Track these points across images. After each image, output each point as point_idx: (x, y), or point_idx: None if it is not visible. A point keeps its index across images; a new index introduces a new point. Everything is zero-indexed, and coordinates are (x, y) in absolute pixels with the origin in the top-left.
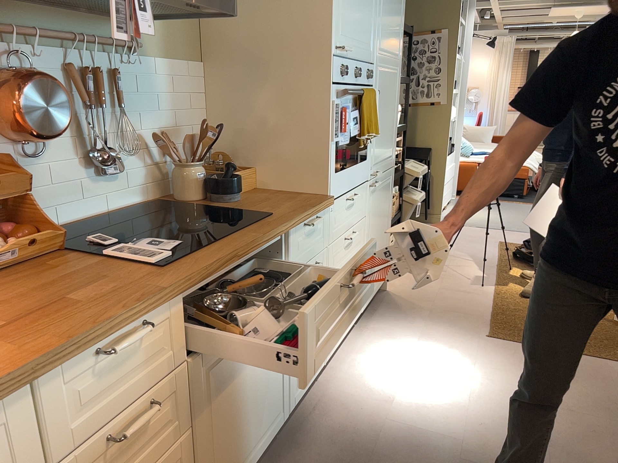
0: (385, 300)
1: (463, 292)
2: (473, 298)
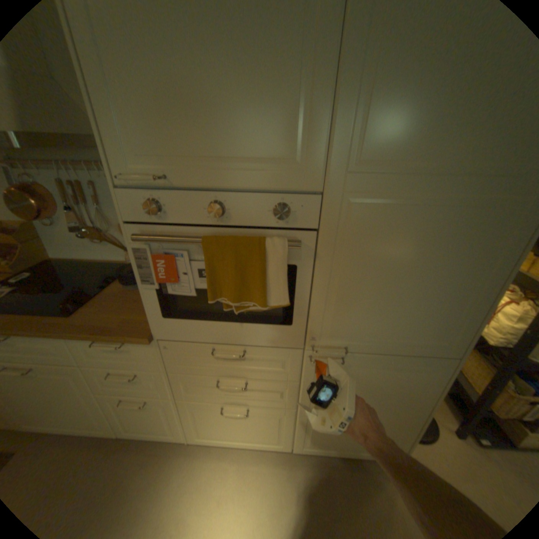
0: (371, 477)
1: None
2: None
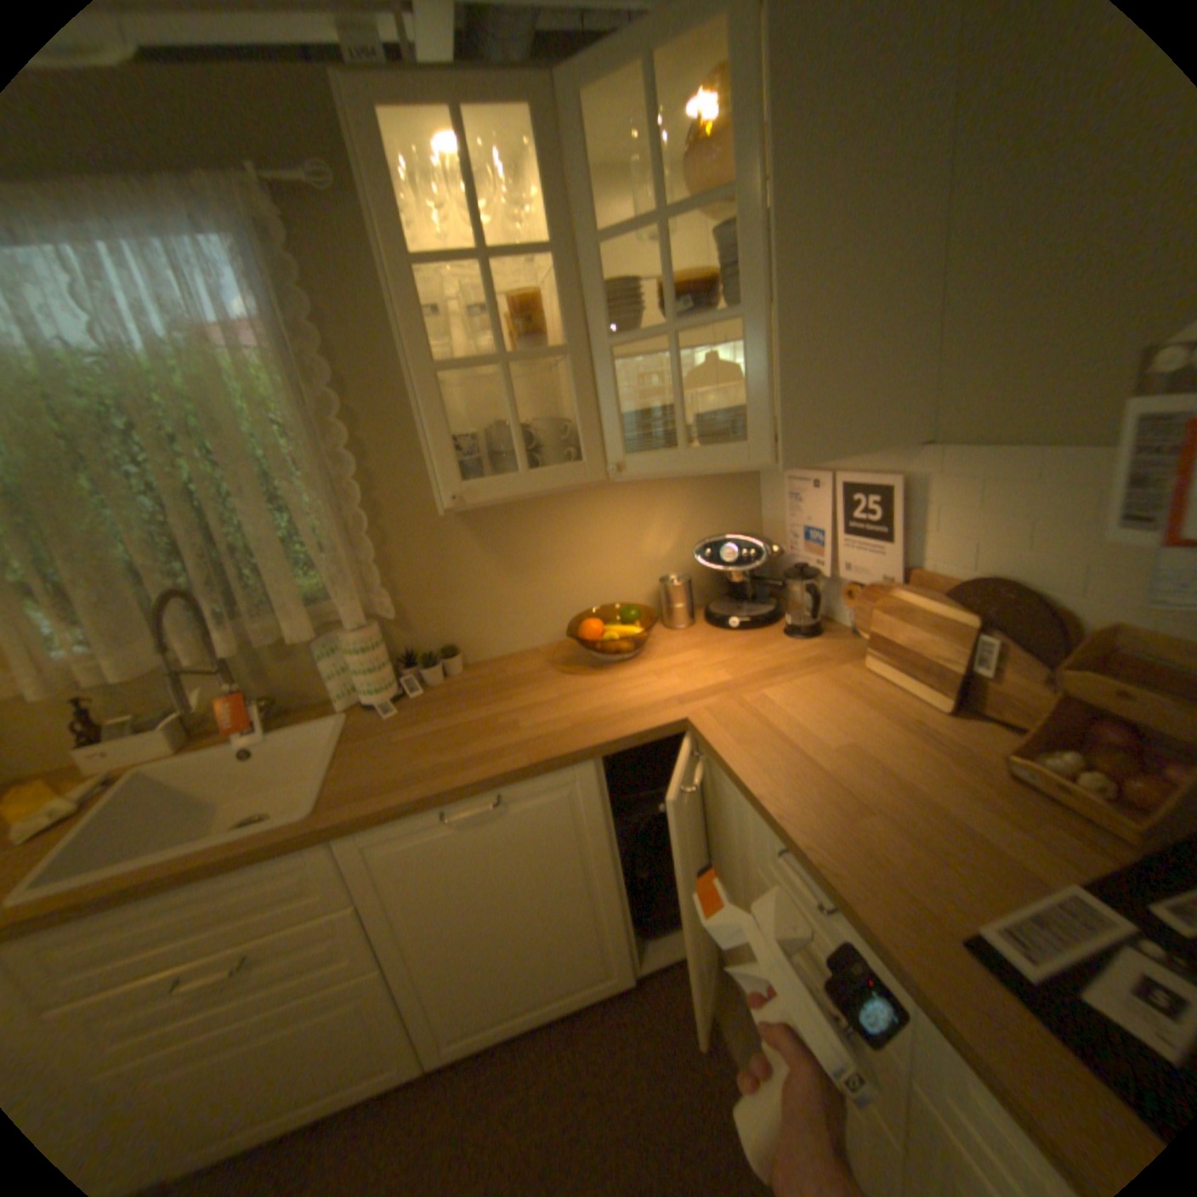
0: None
1: None
2: None
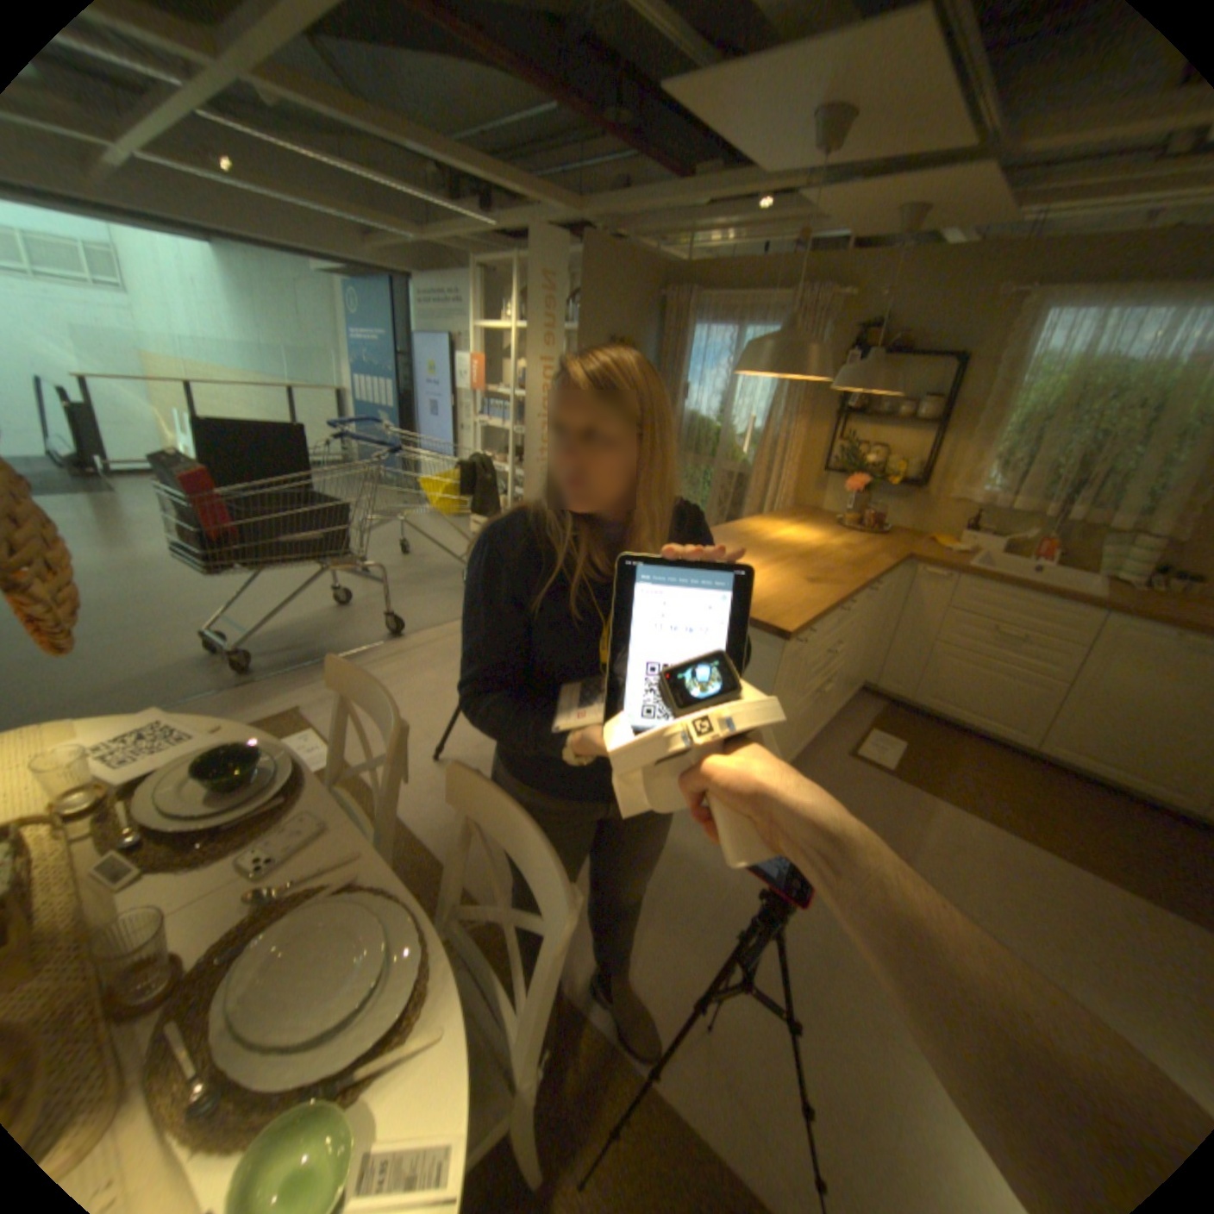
0: None
1: None
2: None
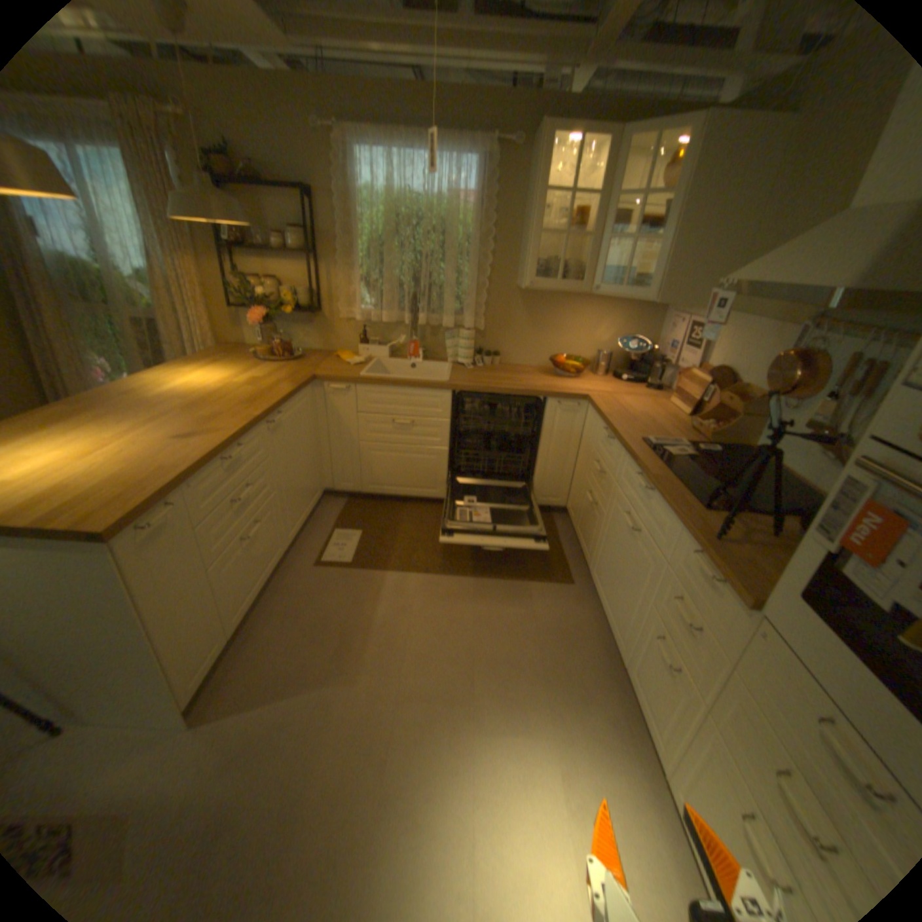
0: None
1: None
2: None
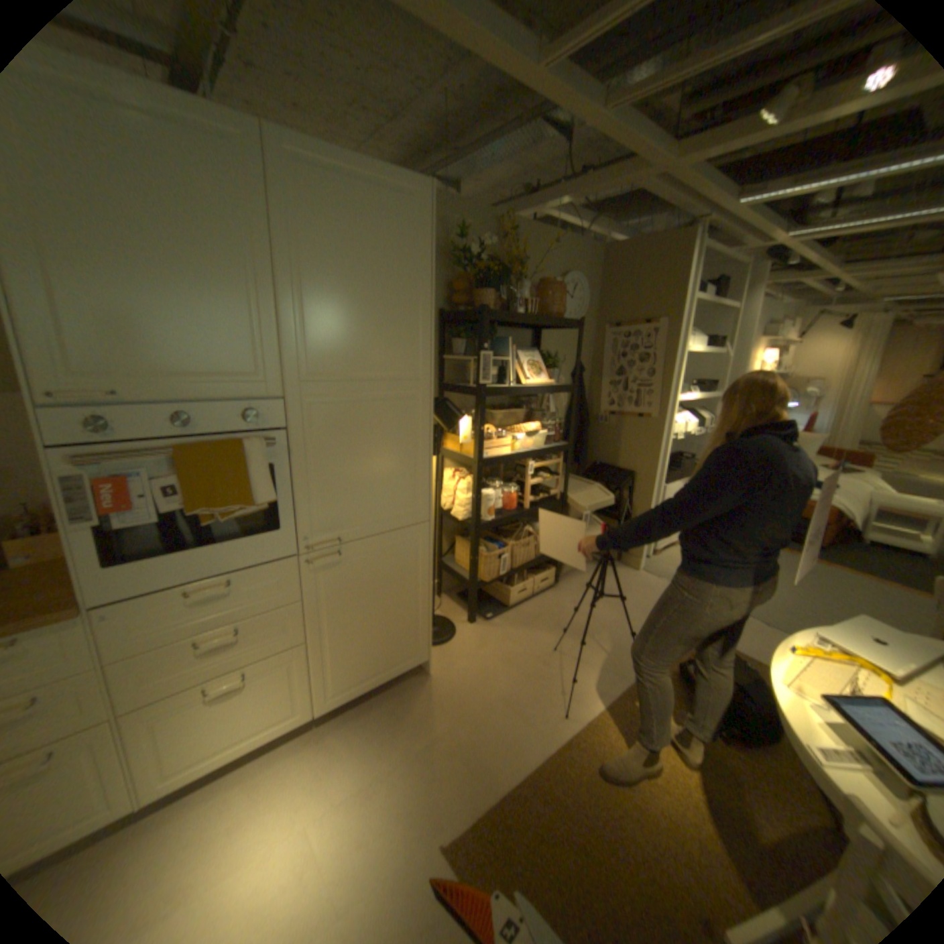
0: (404, 694)
1: (524, 721)
2: (522, 742)
